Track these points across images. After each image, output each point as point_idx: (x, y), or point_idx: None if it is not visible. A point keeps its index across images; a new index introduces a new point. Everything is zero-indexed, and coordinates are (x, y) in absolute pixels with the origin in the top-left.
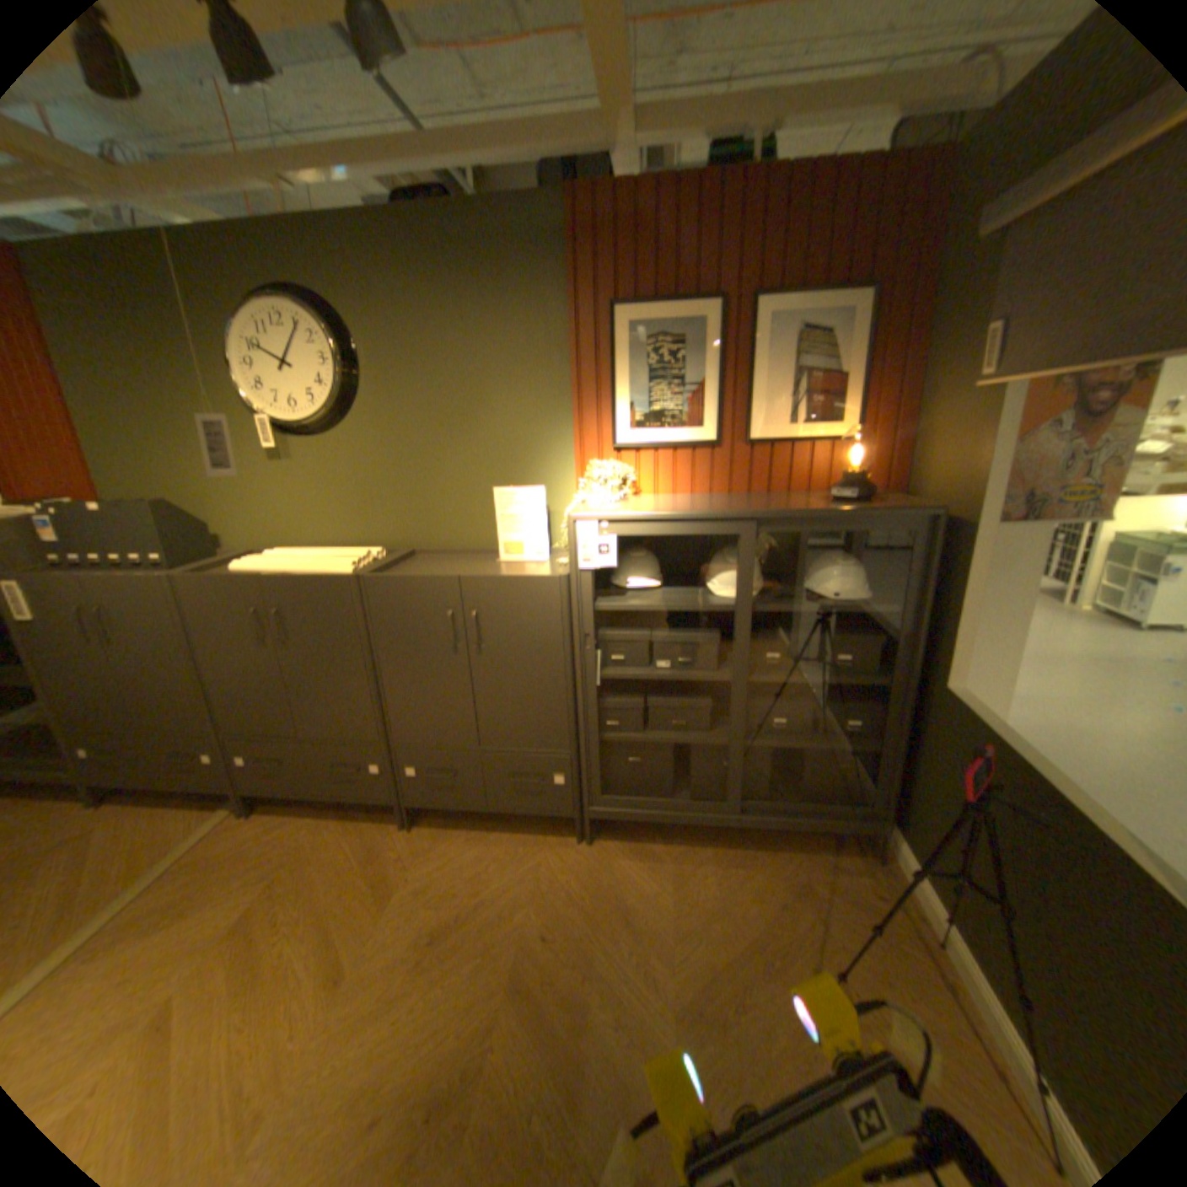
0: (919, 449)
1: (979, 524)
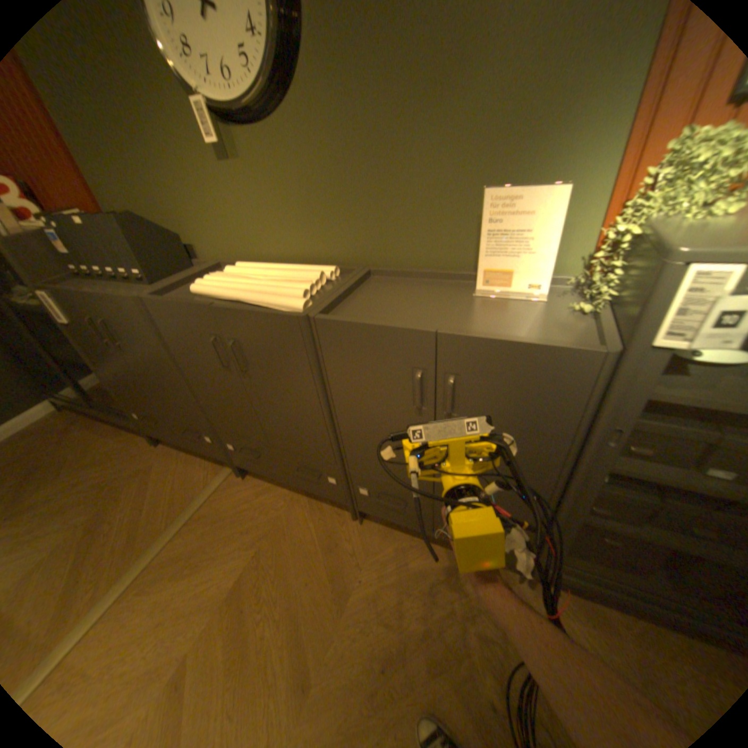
0: None
1: None
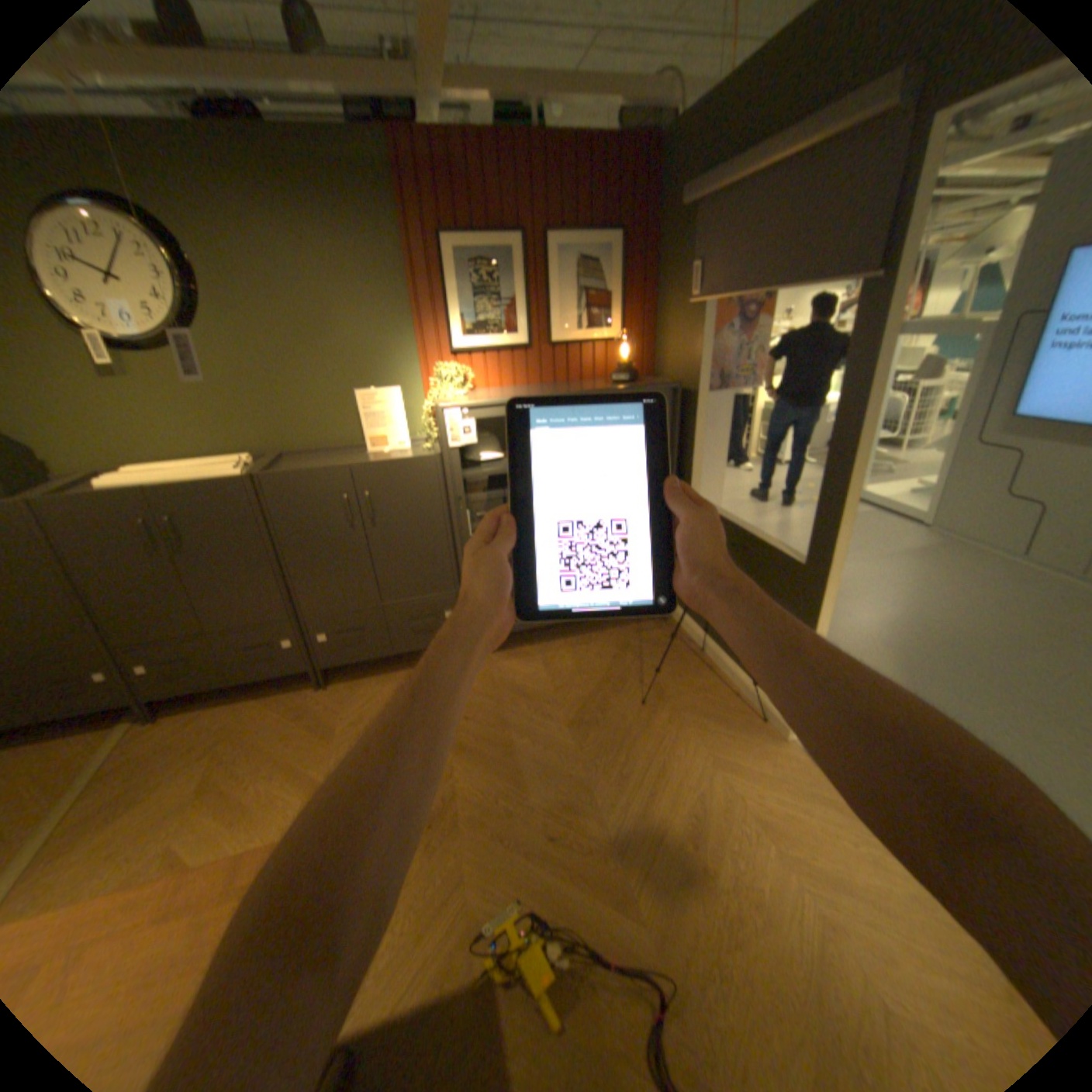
0: (659, 345)
1: (698, 391)
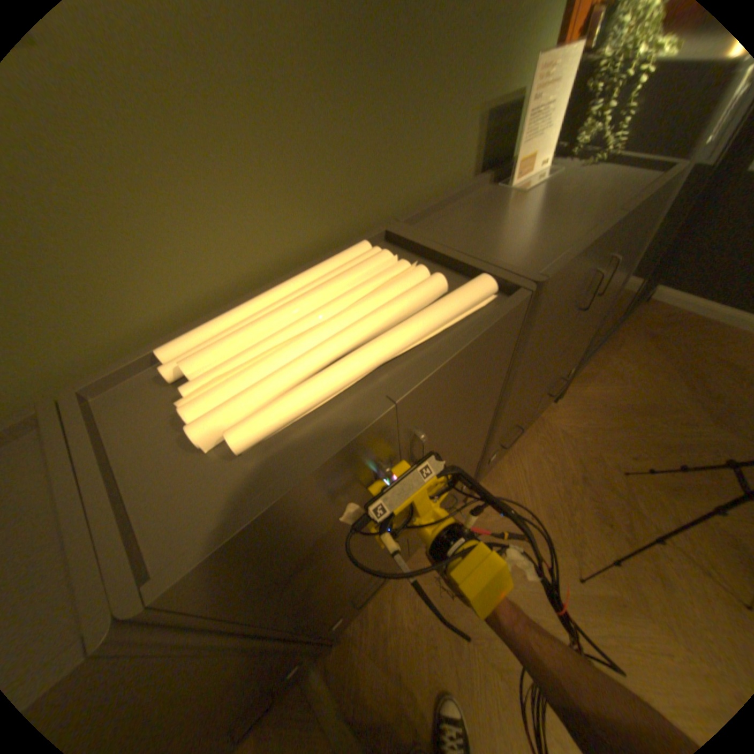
0: None
1: None
